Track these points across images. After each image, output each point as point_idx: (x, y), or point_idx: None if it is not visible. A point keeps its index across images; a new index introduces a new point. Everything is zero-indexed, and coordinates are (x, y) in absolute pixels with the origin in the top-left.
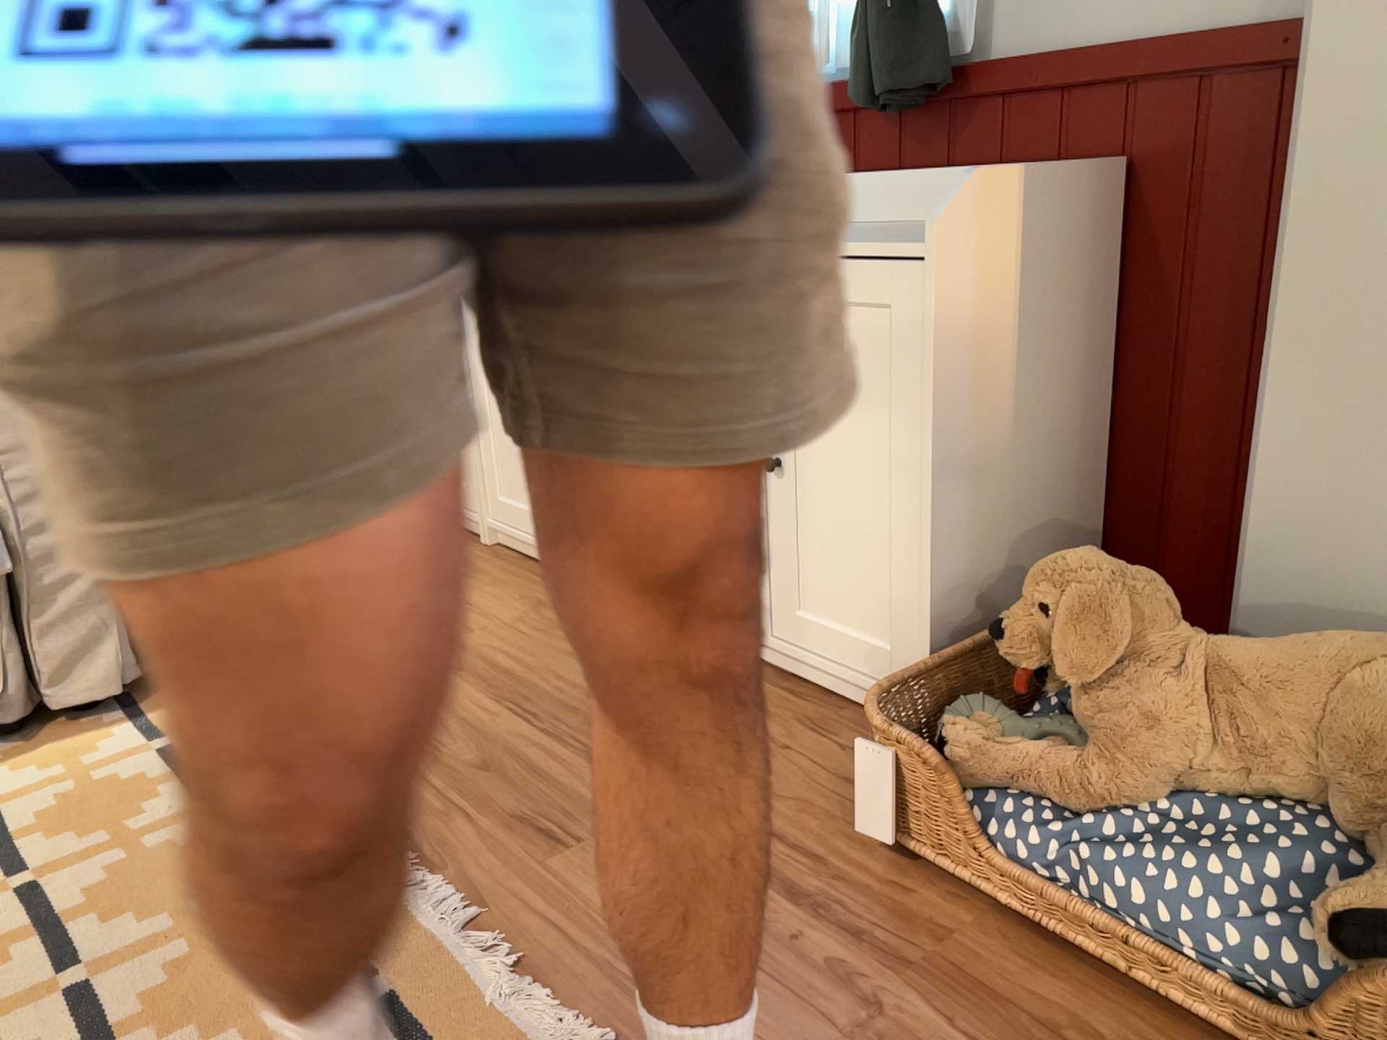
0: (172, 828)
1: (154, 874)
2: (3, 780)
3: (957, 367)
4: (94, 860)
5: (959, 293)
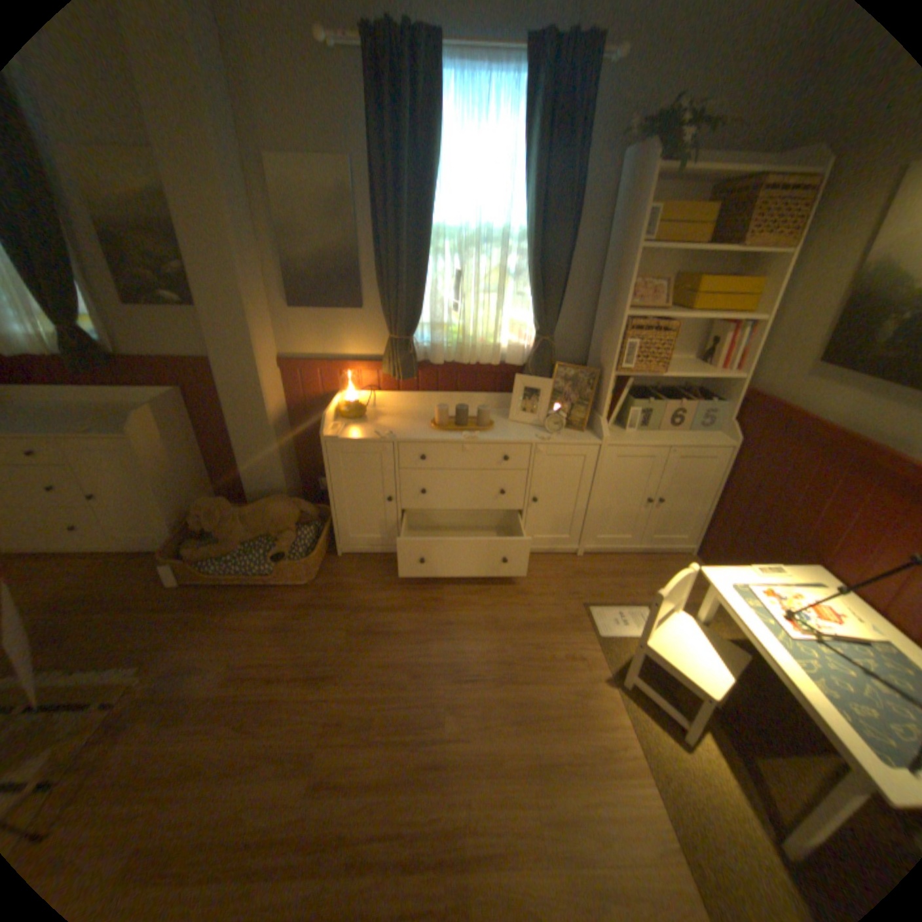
0: None
1: None
2: None
3: (149, 462)
4: None
5: (141, 444)
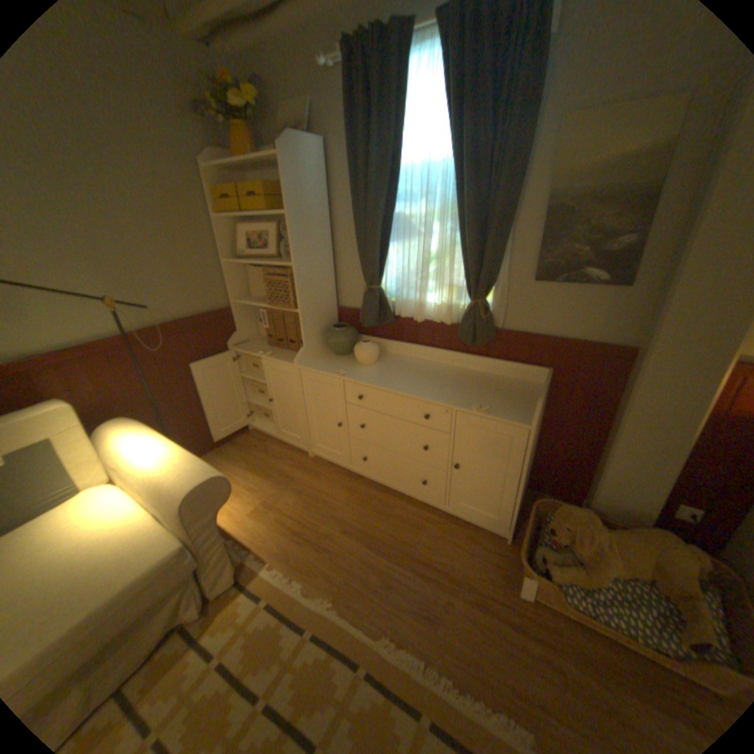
0: (298, 655)
1: (309, 685)
2: (210, 645)
3: (531, 453)
4: (280, 683)
5: (535, 435)
